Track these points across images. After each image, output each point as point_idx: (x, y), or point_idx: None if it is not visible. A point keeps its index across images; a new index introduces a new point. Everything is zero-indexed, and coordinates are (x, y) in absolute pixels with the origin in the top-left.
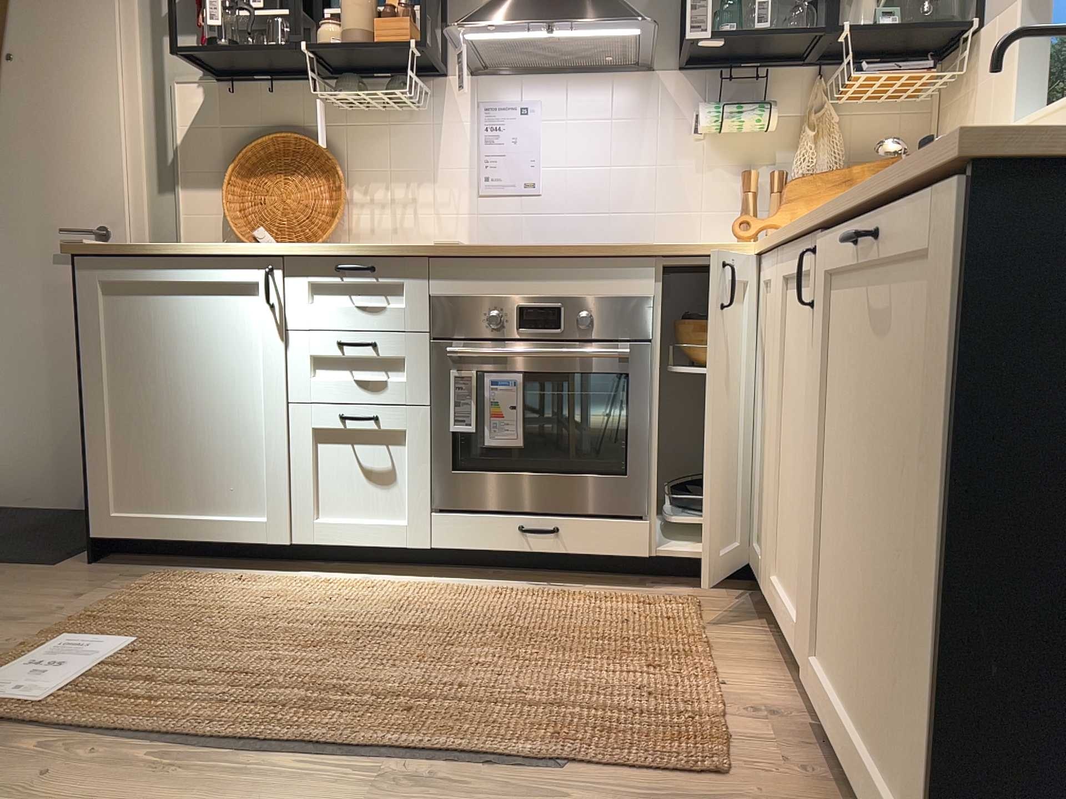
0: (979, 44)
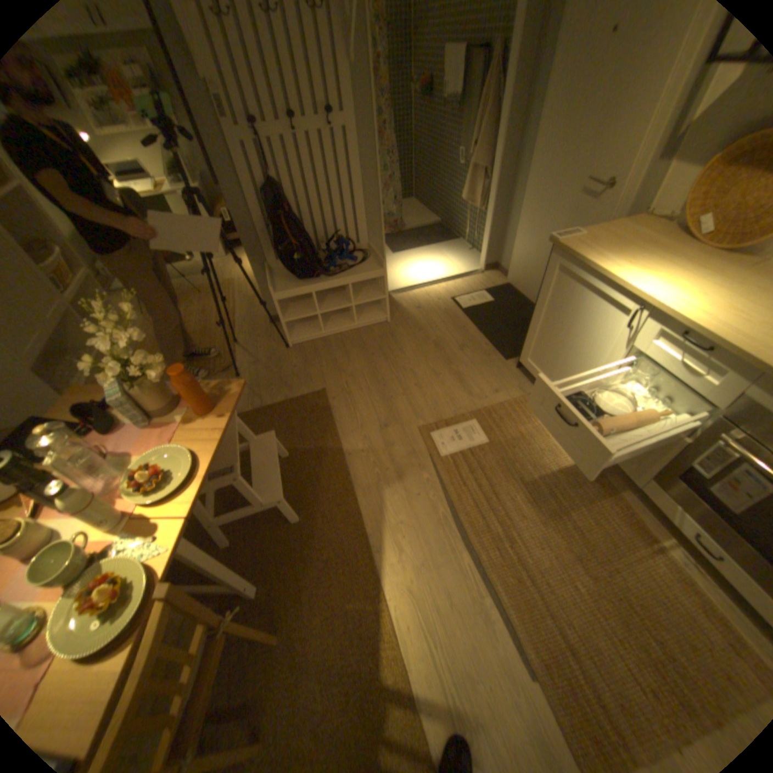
0: None
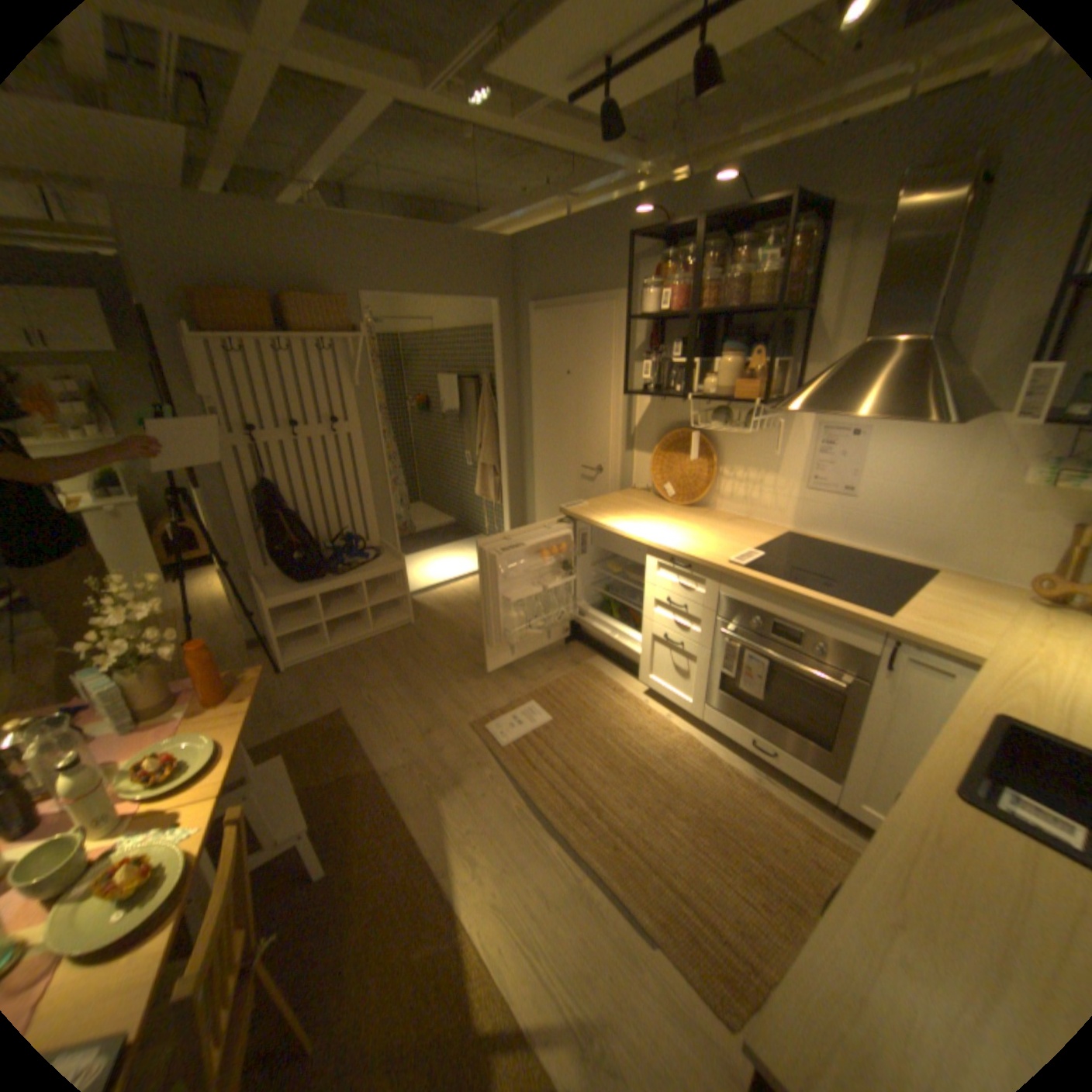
0: None
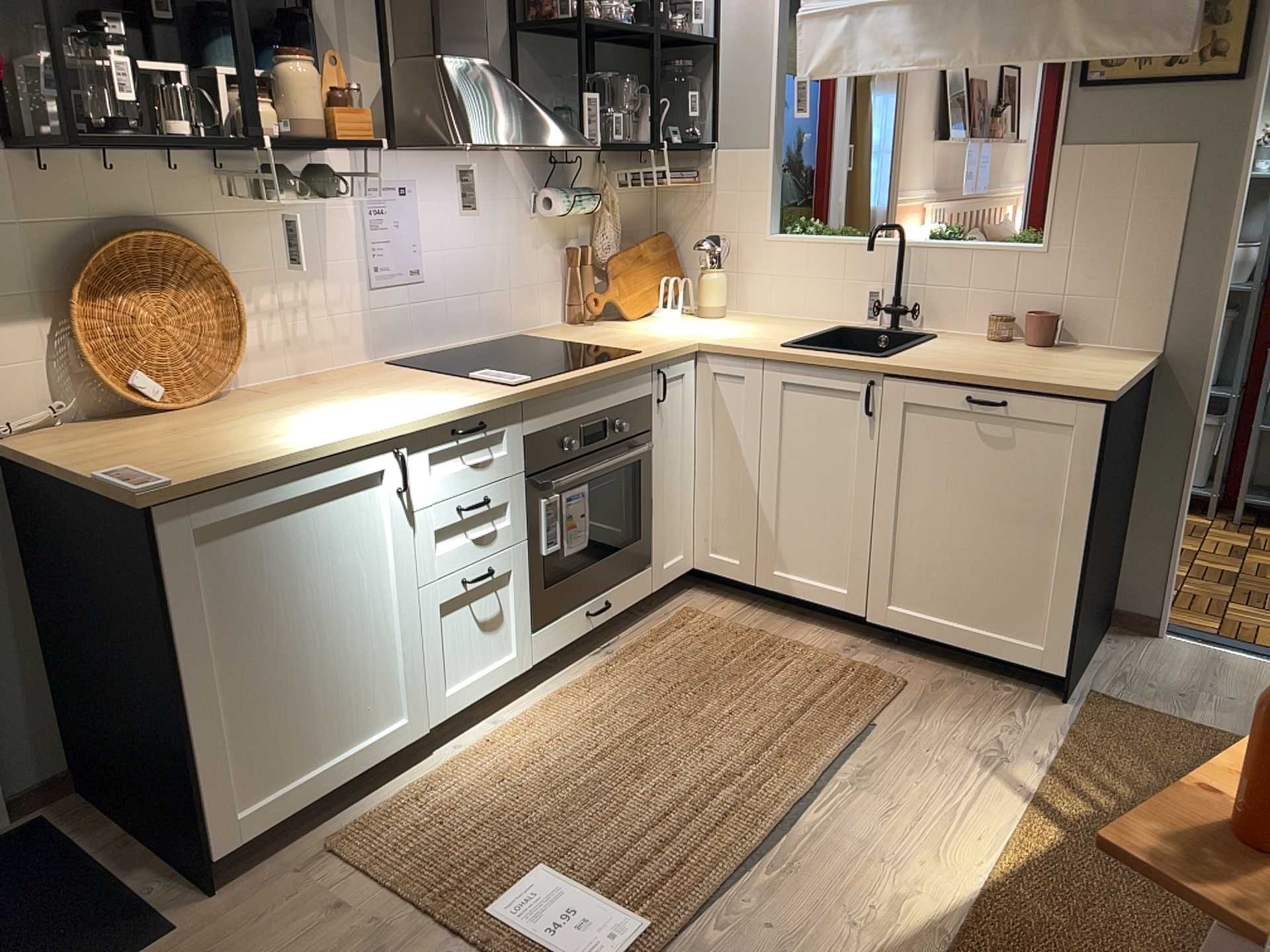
0: (722, 161)
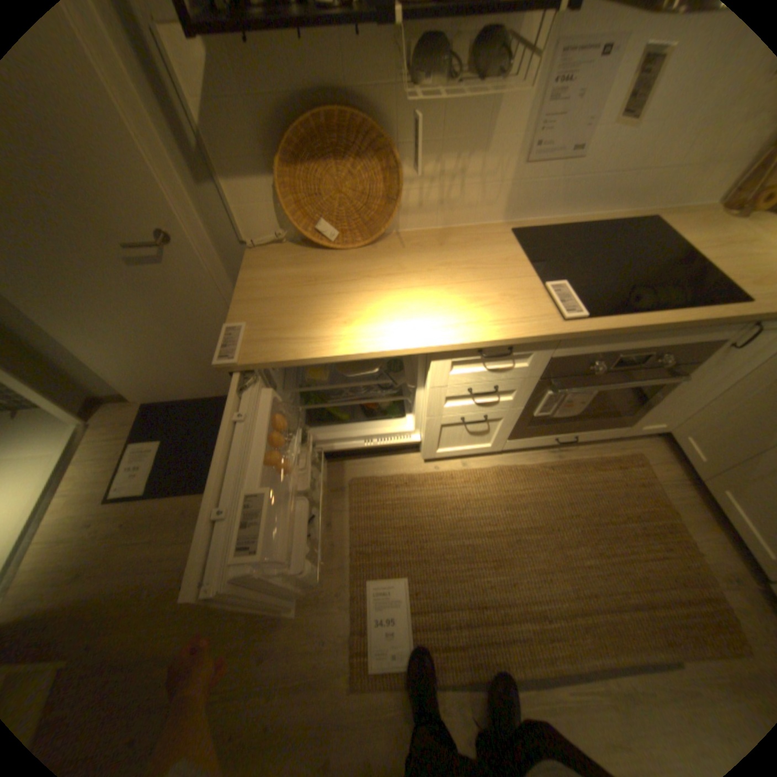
0: None
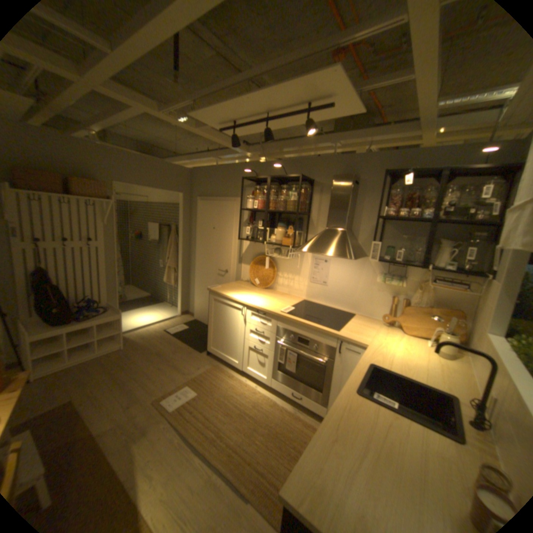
0: (493, 286)
